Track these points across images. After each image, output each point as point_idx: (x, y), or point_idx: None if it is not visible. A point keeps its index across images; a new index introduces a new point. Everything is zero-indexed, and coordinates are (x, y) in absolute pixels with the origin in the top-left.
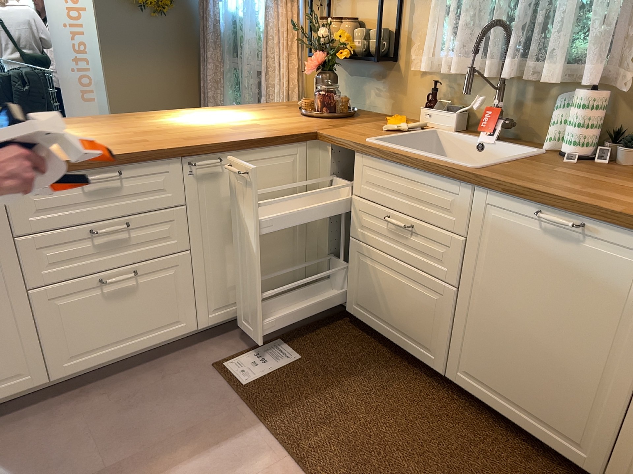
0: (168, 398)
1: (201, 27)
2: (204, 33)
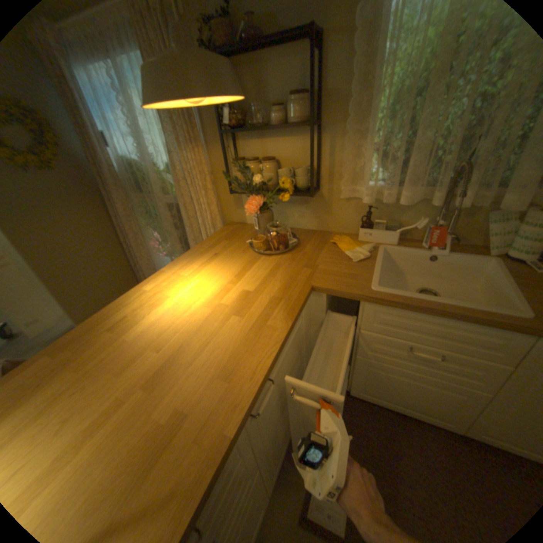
0: None
1: (94, 171)
2: (99, 177)
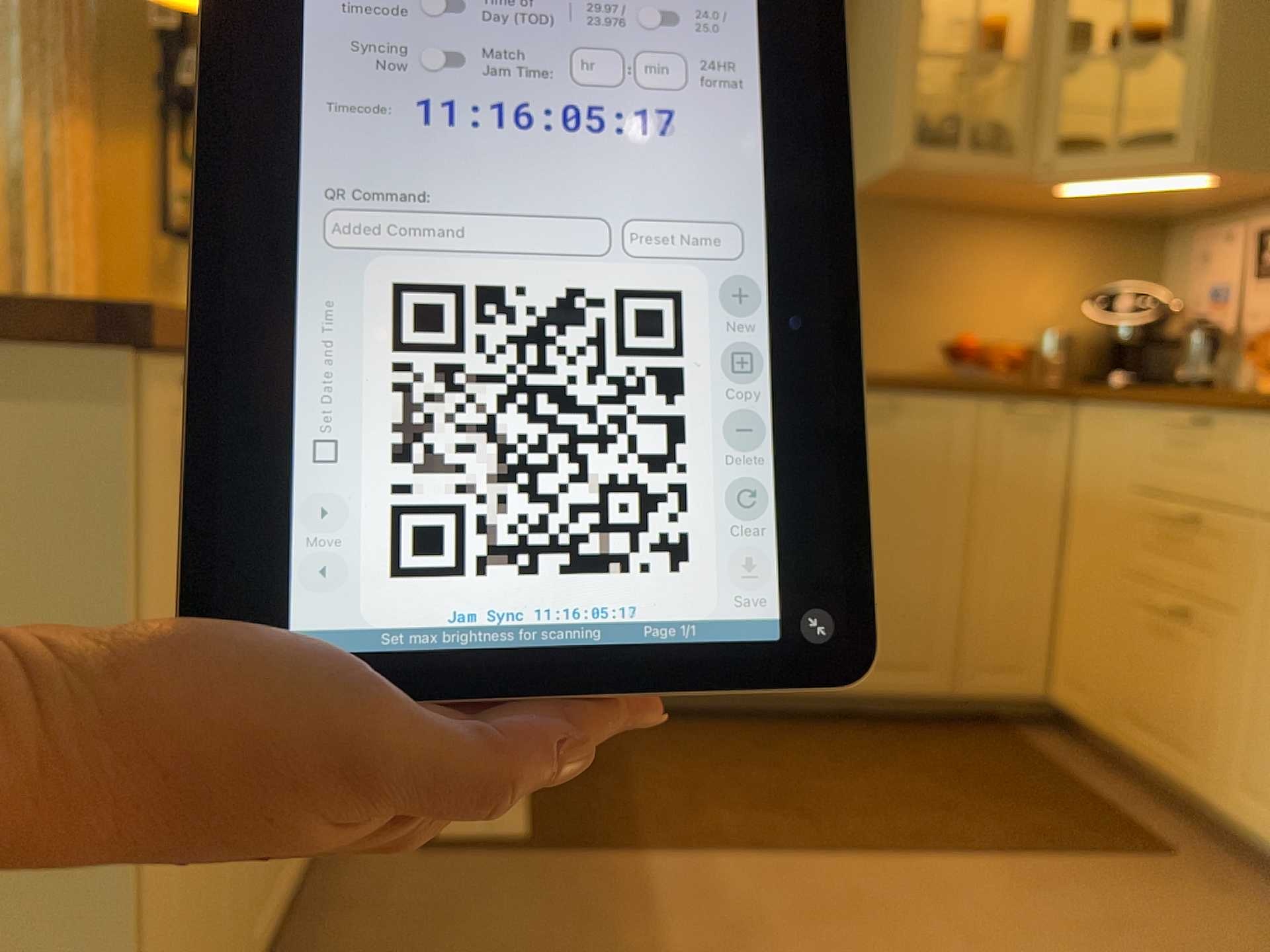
0: (445, 928)
1: None
2: None
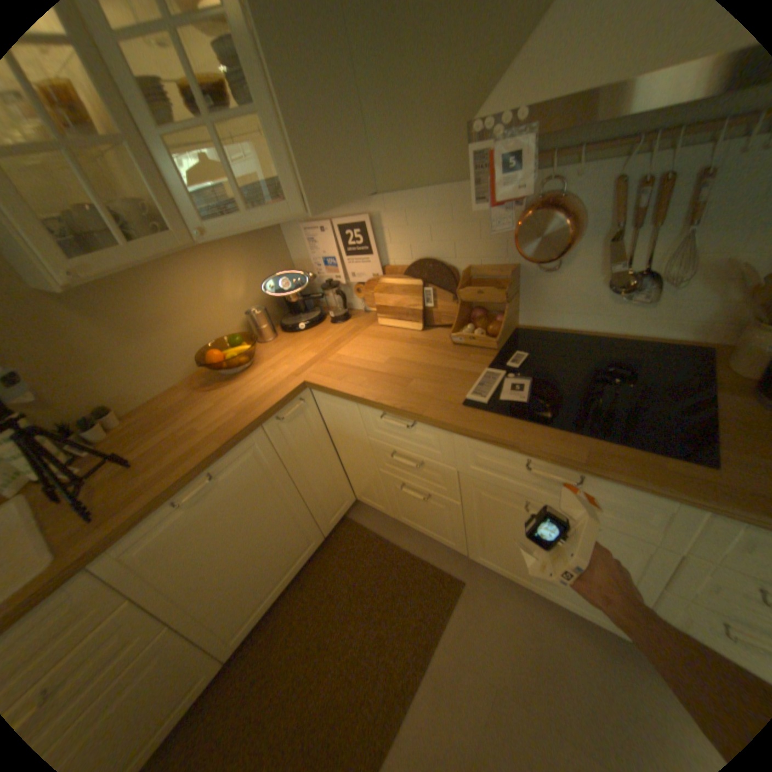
0: None
1: None
2: None
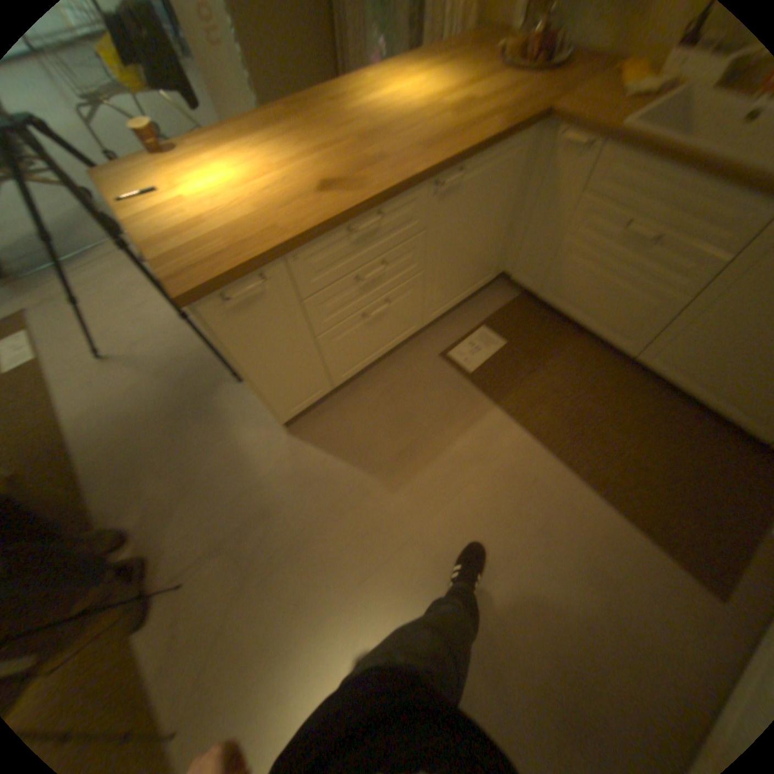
0: (416, 390)
1: None
2: None
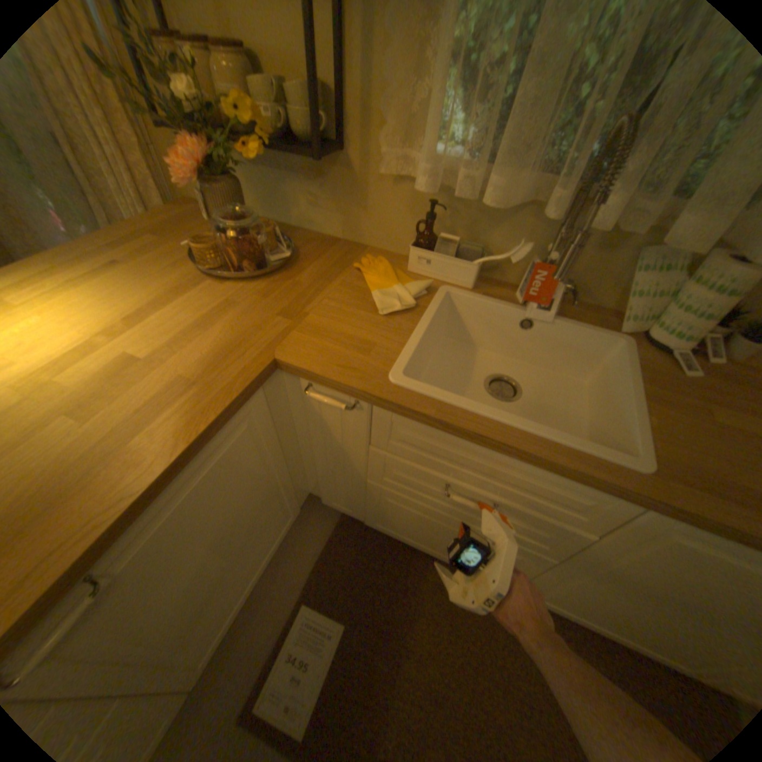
0: None
1: None
2: None
